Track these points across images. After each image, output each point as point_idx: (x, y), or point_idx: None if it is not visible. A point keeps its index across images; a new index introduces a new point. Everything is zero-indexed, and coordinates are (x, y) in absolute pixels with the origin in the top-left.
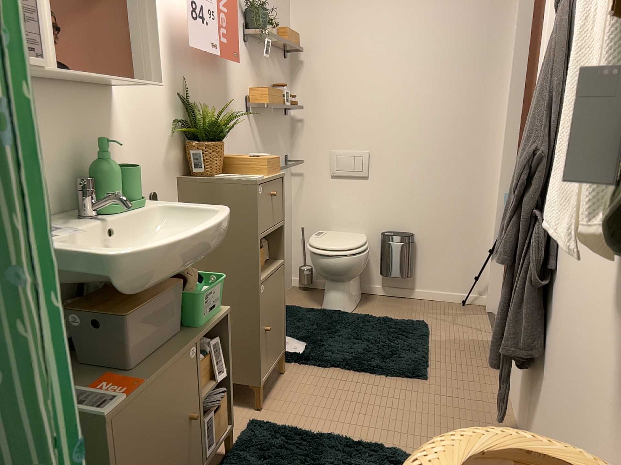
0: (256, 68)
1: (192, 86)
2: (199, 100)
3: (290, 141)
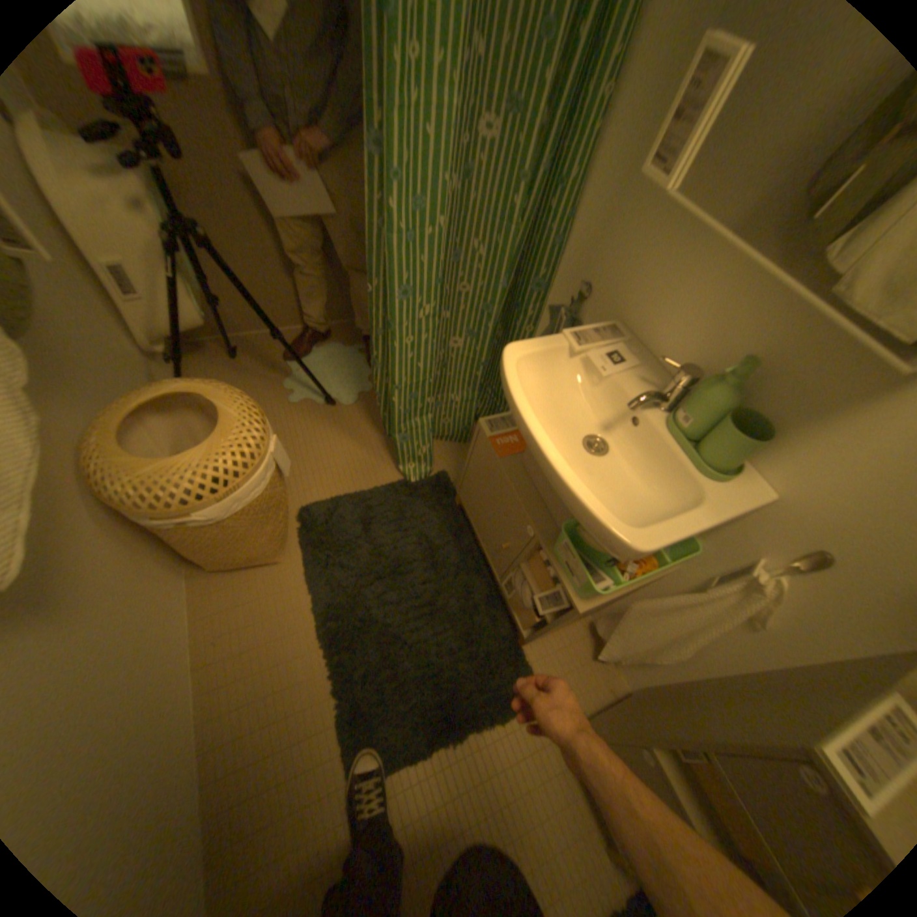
0: None
1: None
2: None
3: None
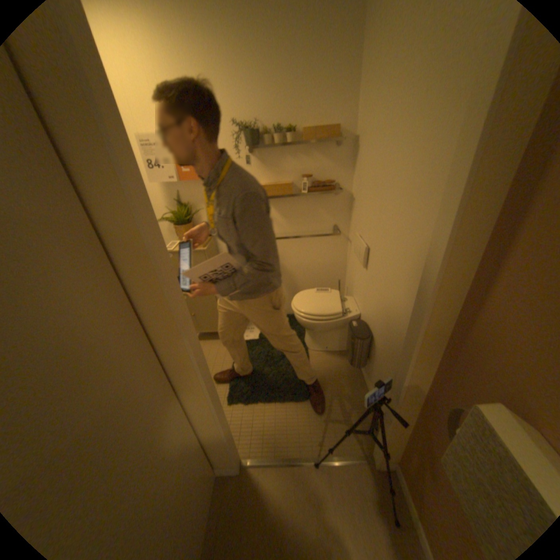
0: (269, 163)
1: (182, 191)
2: (190, 197)
3: (345, 211)
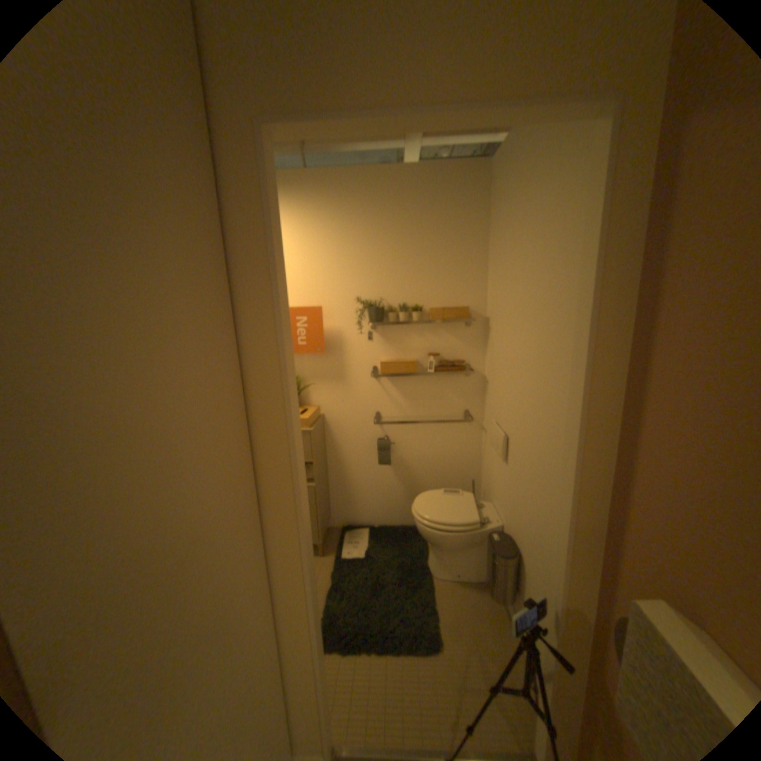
0: (392, 341)
1: None
2: (300, 372)
3: (477, 396)
